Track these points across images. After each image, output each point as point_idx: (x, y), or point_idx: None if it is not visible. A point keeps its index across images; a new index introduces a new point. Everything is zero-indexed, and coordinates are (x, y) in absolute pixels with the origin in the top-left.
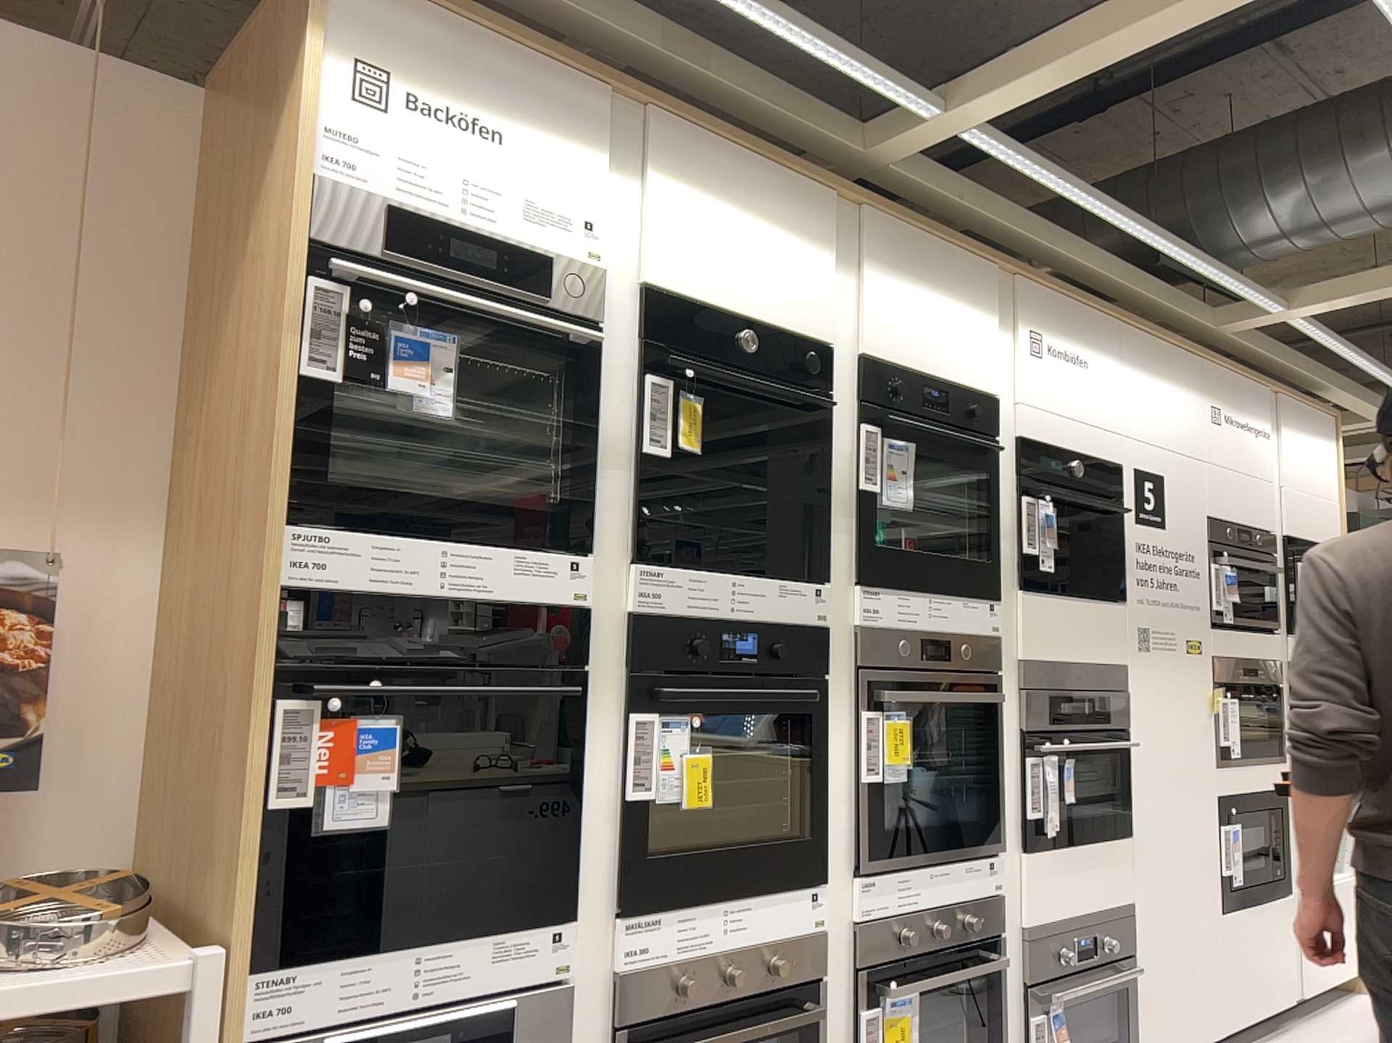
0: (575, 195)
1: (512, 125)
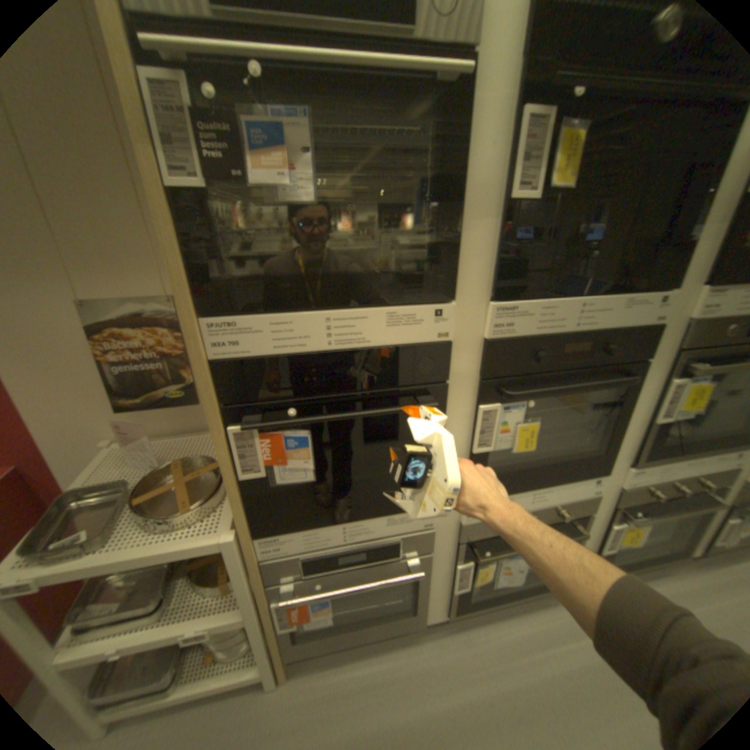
0: None
1: None
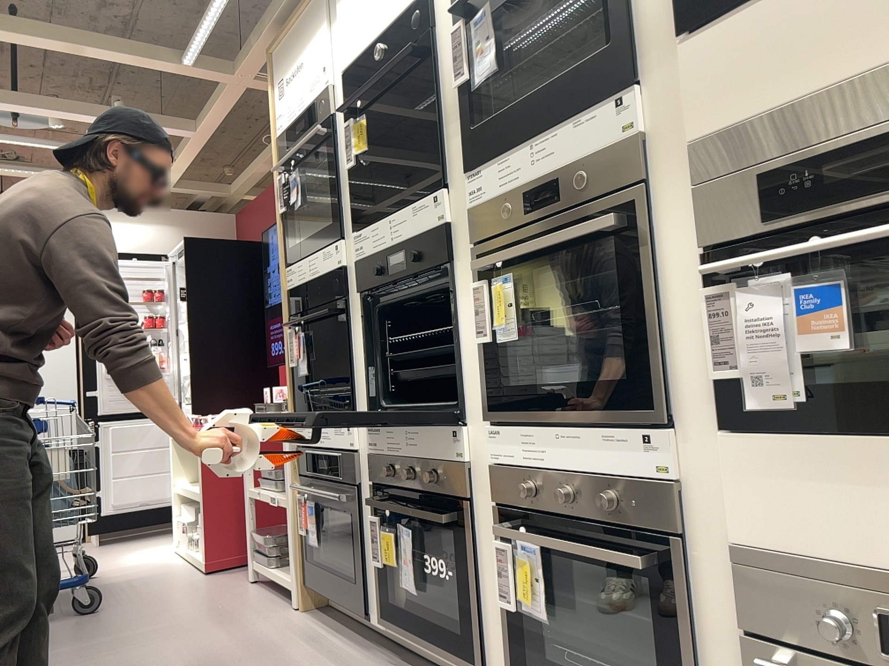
0: (316, 57)
1: (300, 51)
